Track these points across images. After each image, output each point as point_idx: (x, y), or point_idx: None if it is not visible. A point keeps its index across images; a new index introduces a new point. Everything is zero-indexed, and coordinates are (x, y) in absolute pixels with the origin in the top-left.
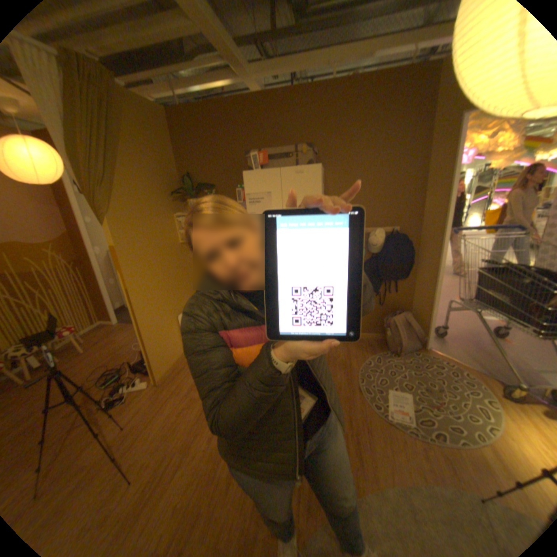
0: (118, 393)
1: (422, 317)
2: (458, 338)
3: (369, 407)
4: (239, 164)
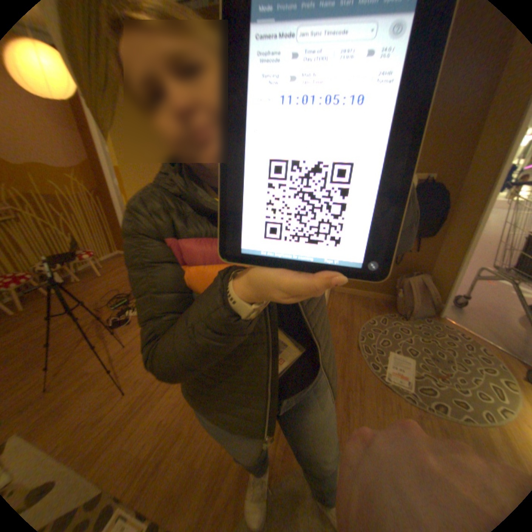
0: (126, 314)
1: (443, 282)
2: (481, 309)
3: (366, 364)
4: None
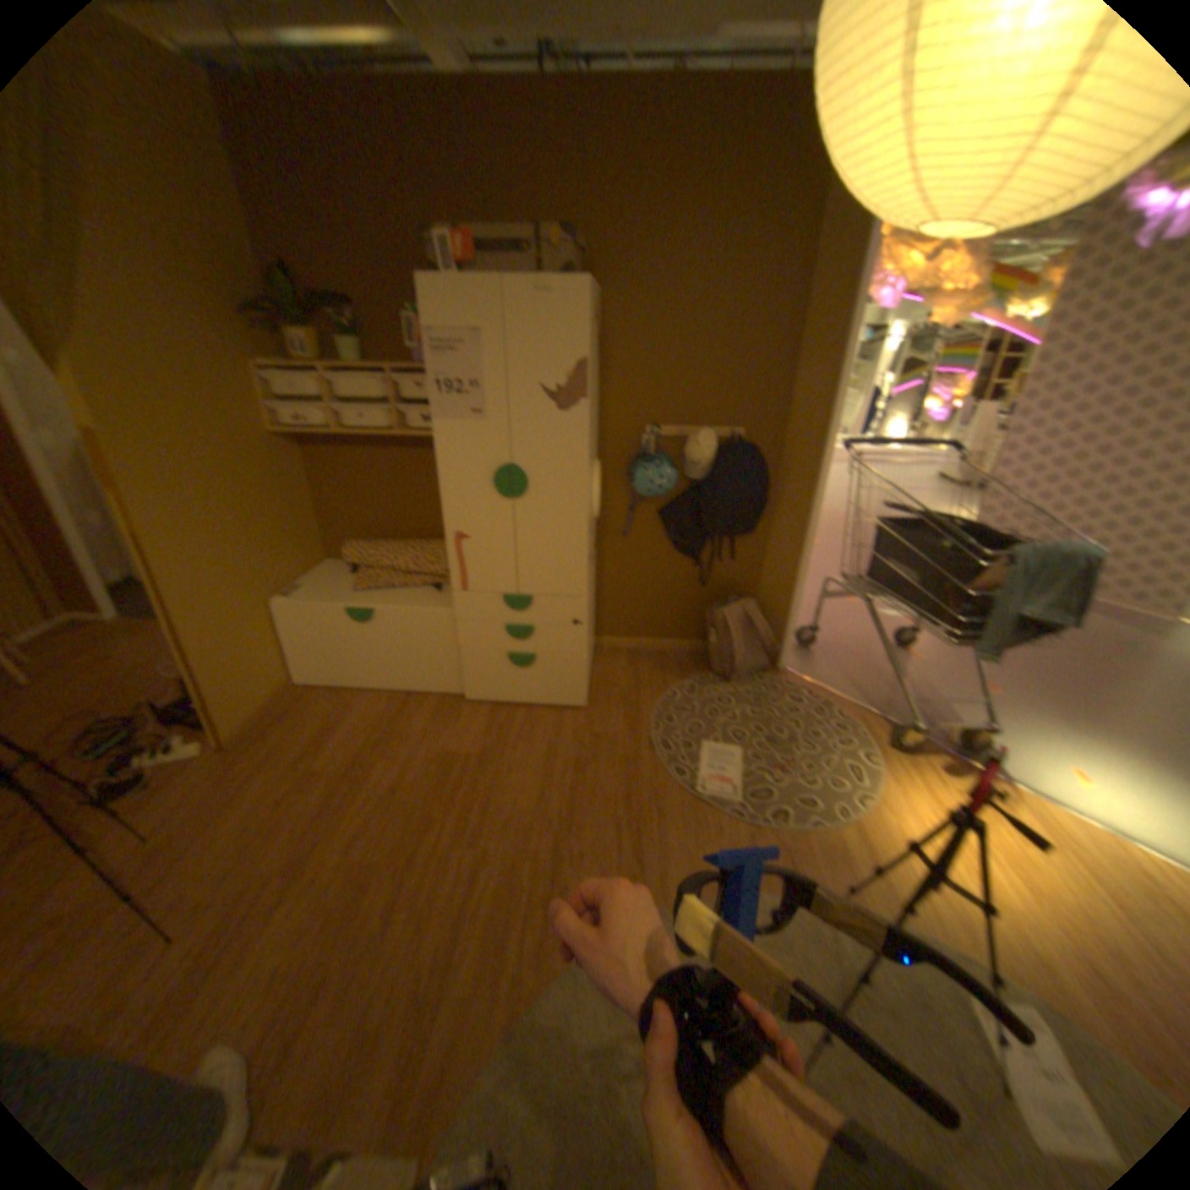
0: (128, 767)
1: (773, 609)
2: (832, 647)
3: (663, 772)
4: (408, 254)
